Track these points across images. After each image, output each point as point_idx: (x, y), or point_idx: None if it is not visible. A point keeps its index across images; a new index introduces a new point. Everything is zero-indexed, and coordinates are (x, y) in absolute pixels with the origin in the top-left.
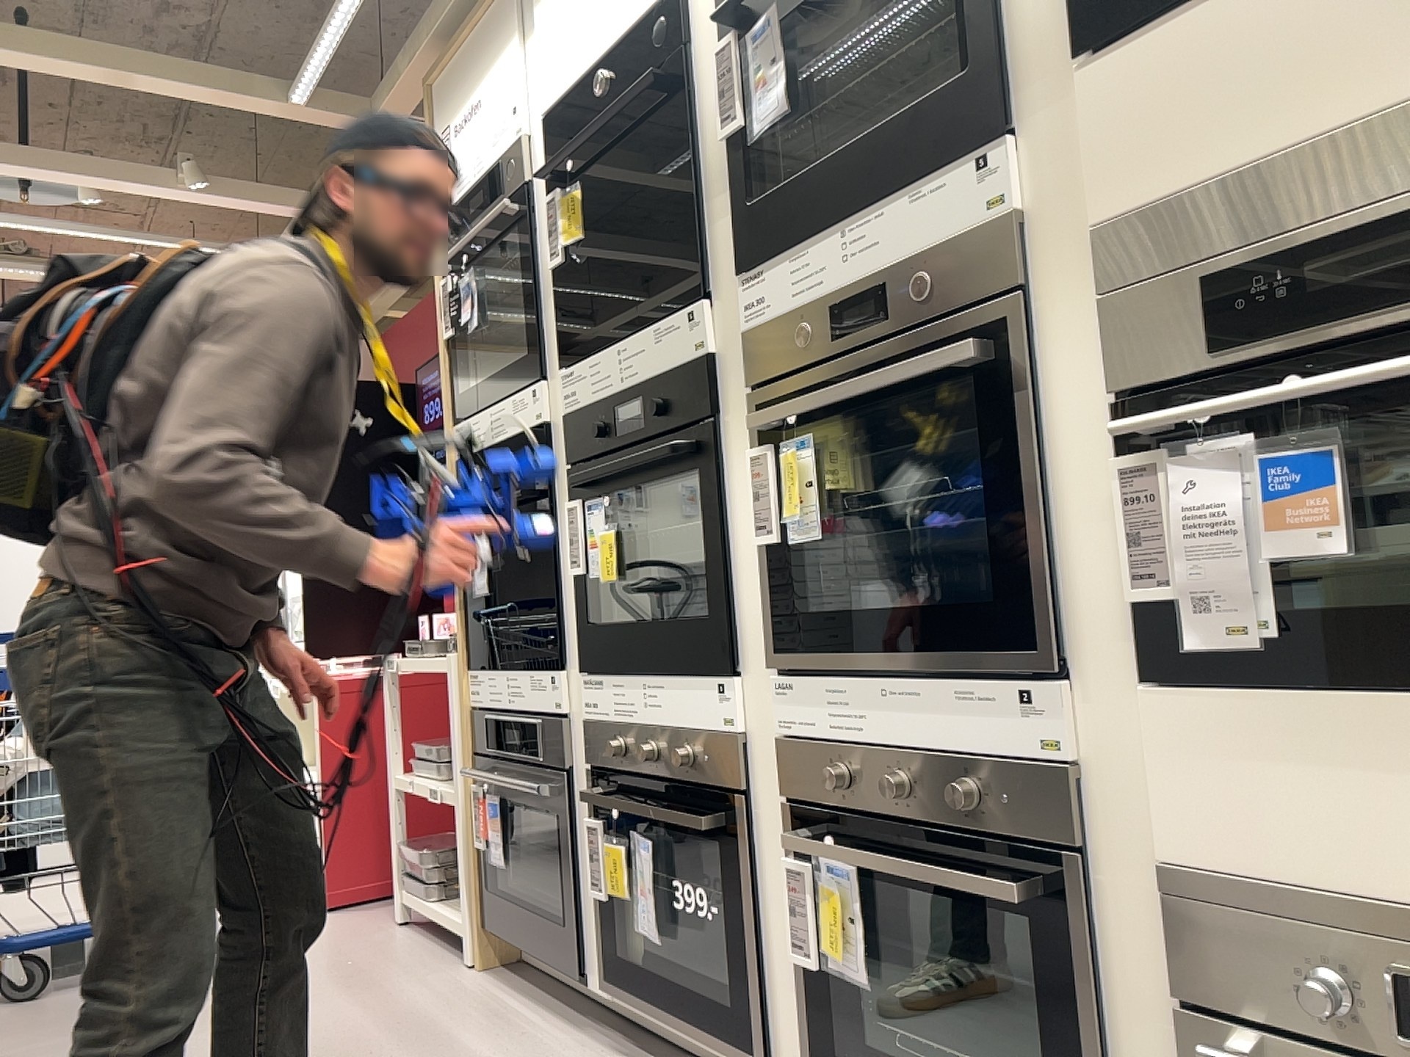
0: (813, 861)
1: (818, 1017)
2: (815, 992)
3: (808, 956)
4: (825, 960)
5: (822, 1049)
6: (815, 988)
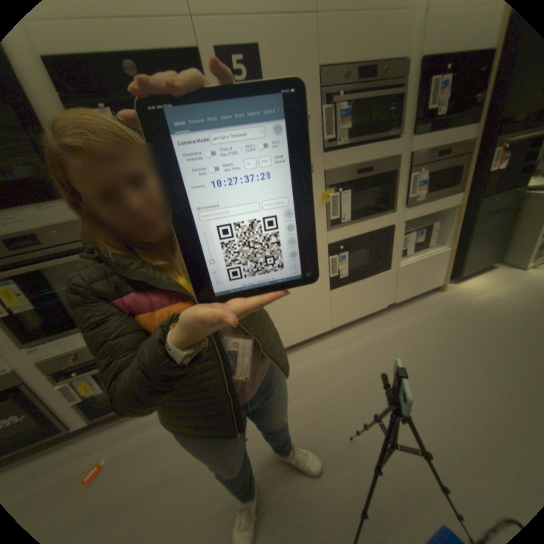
0: (66, 382)
1: (83, 409)
2: (79, 405)
3: (75, 401)
4: (82, 397)
5: (87, 413)
6: (80, 404)
